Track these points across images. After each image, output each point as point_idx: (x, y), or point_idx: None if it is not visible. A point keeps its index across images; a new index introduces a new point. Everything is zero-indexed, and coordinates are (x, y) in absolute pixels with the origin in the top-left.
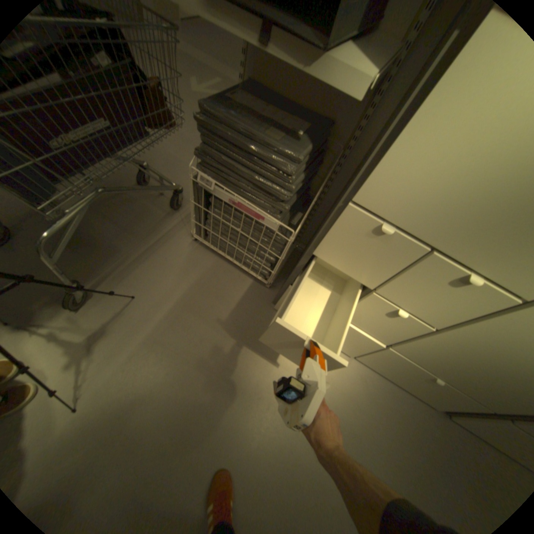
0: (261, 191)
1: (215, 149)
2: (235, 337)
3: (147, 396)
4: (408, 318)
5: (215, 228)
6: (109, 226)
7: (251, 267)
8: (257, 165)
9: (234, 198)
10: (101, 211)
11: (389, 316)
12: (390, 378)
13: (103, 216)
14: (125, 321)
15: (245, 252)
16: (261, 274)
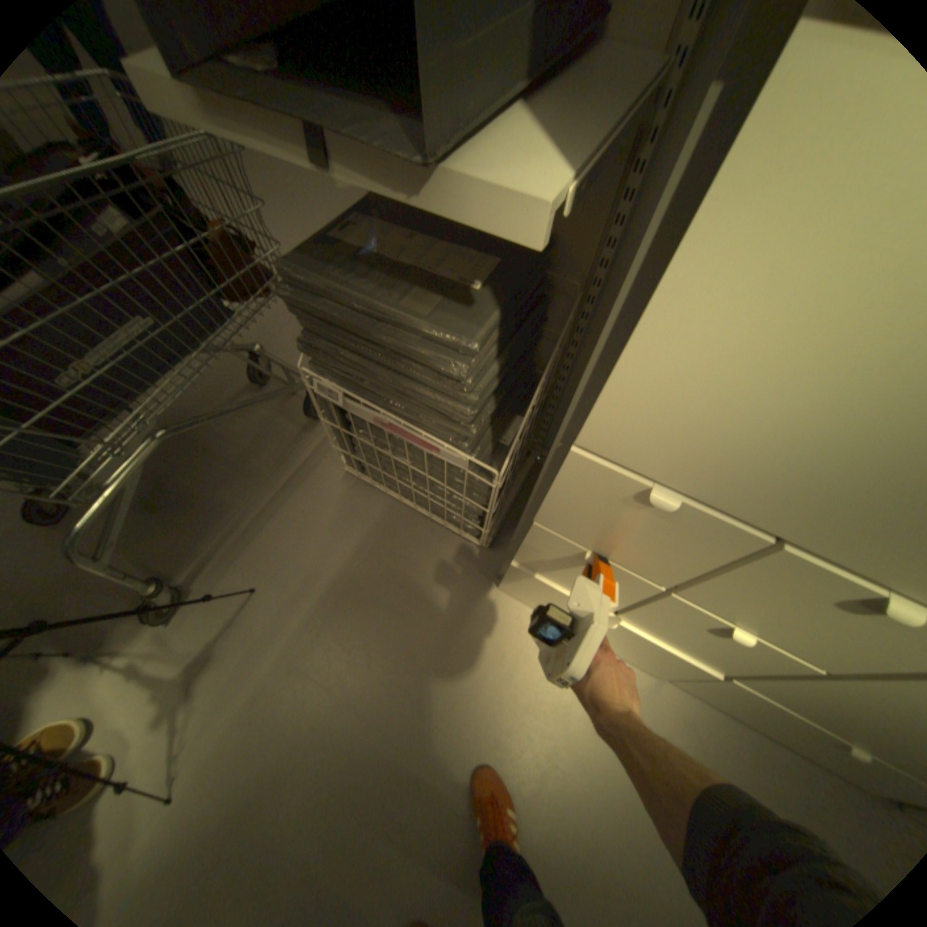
0: (421, 405)
1: (326, 338)
2: (428, 652)
3: (281, 771)
4: (757, 644)
5: (372, 458)
6: (211, 466)
7: (446, 517)
8: (398, 362)
9: (381, 415)
10: (197, 439)
11: (717, 635)
12: (748, 724)
13: (201, 448)
14: (240, 635)
15: (428, 496)
16: (467, 530)
